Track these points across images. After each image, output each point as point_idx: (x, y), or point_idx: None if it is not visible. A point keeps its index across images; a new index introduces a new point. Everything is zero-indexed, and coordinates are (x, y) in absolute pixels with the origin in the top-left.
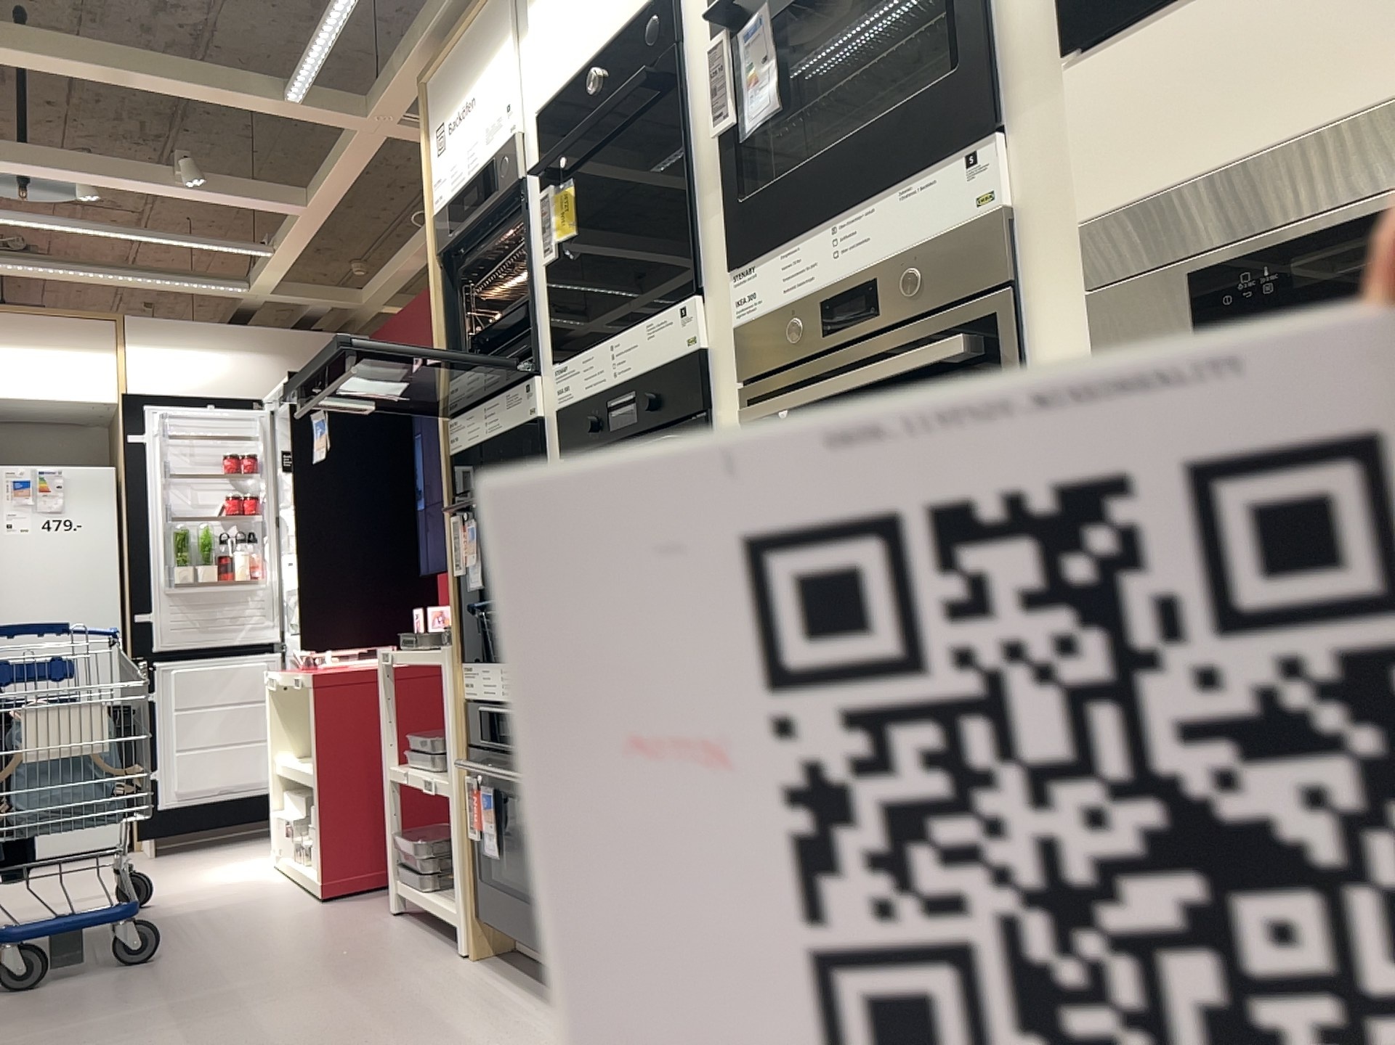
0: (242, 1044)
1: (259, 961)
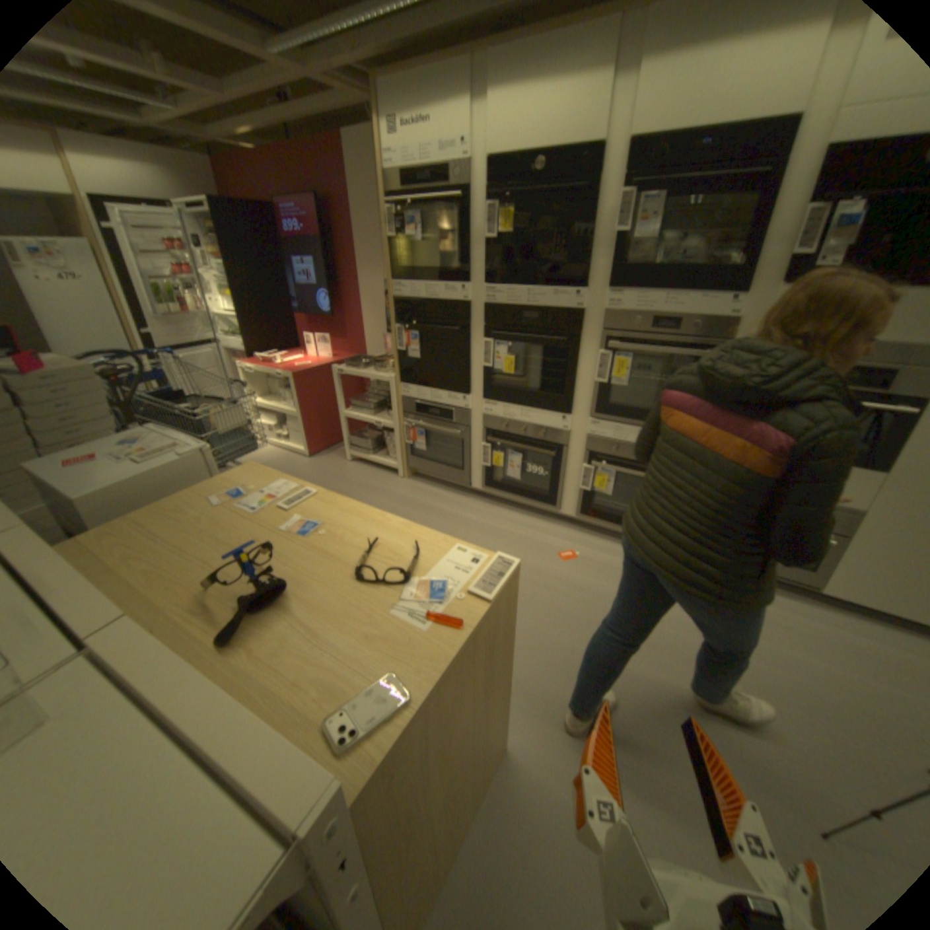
0: None
1: None
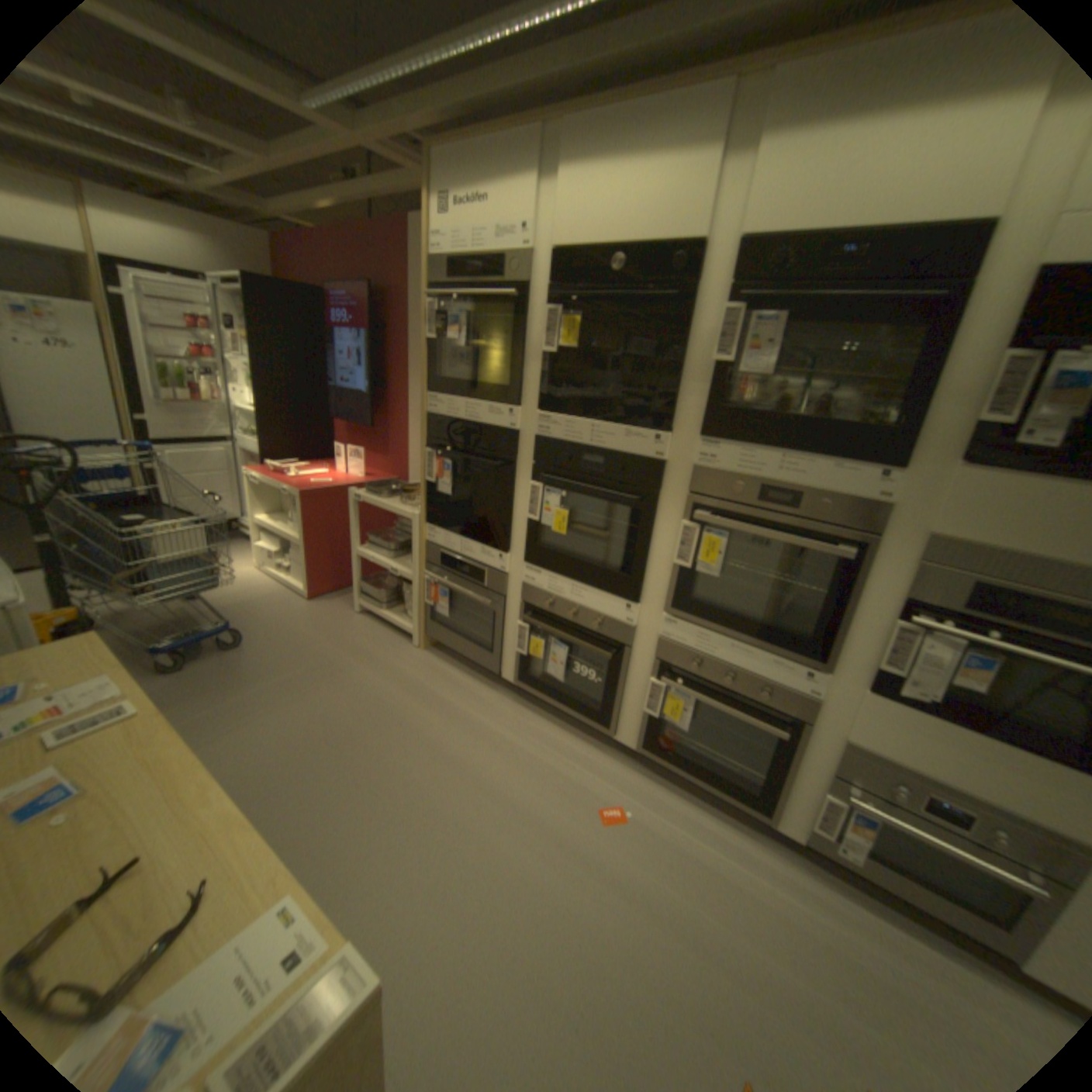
0: (343, 714)
1: (306, 650)
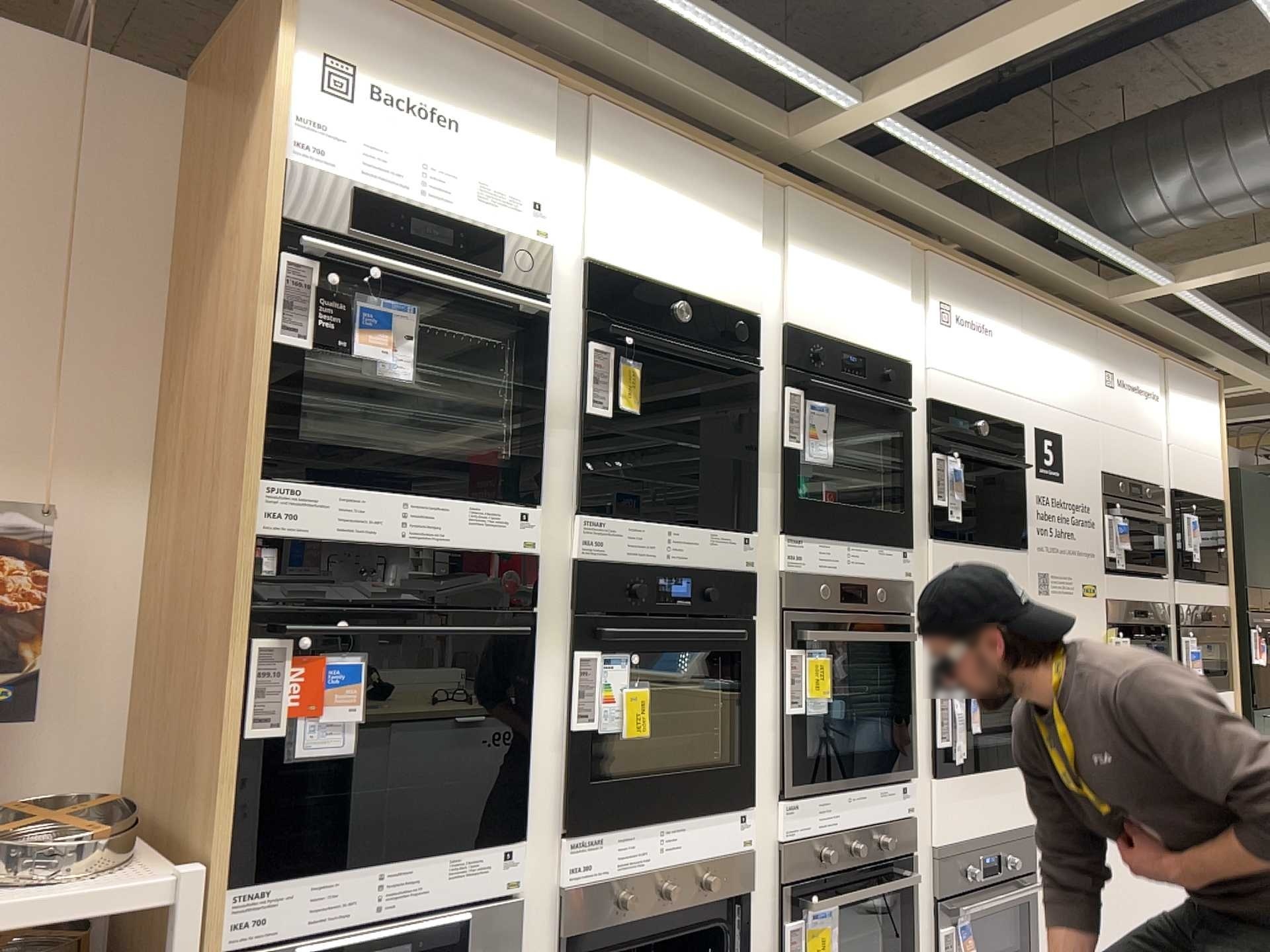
0: None
1: None
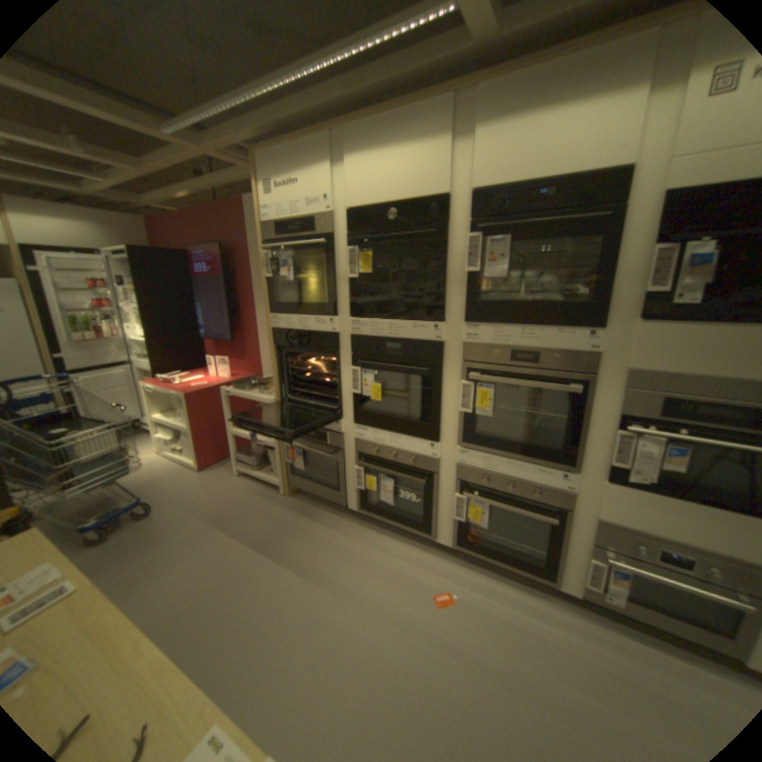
0: (235, 555)
1: (201, 510)
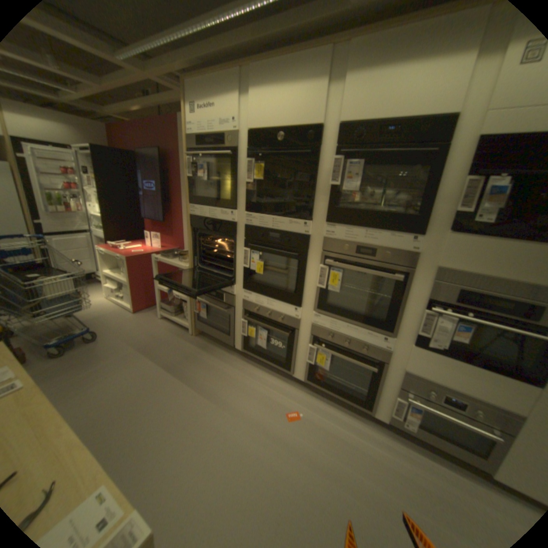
0: (151, 373)
1: (132, 340)
